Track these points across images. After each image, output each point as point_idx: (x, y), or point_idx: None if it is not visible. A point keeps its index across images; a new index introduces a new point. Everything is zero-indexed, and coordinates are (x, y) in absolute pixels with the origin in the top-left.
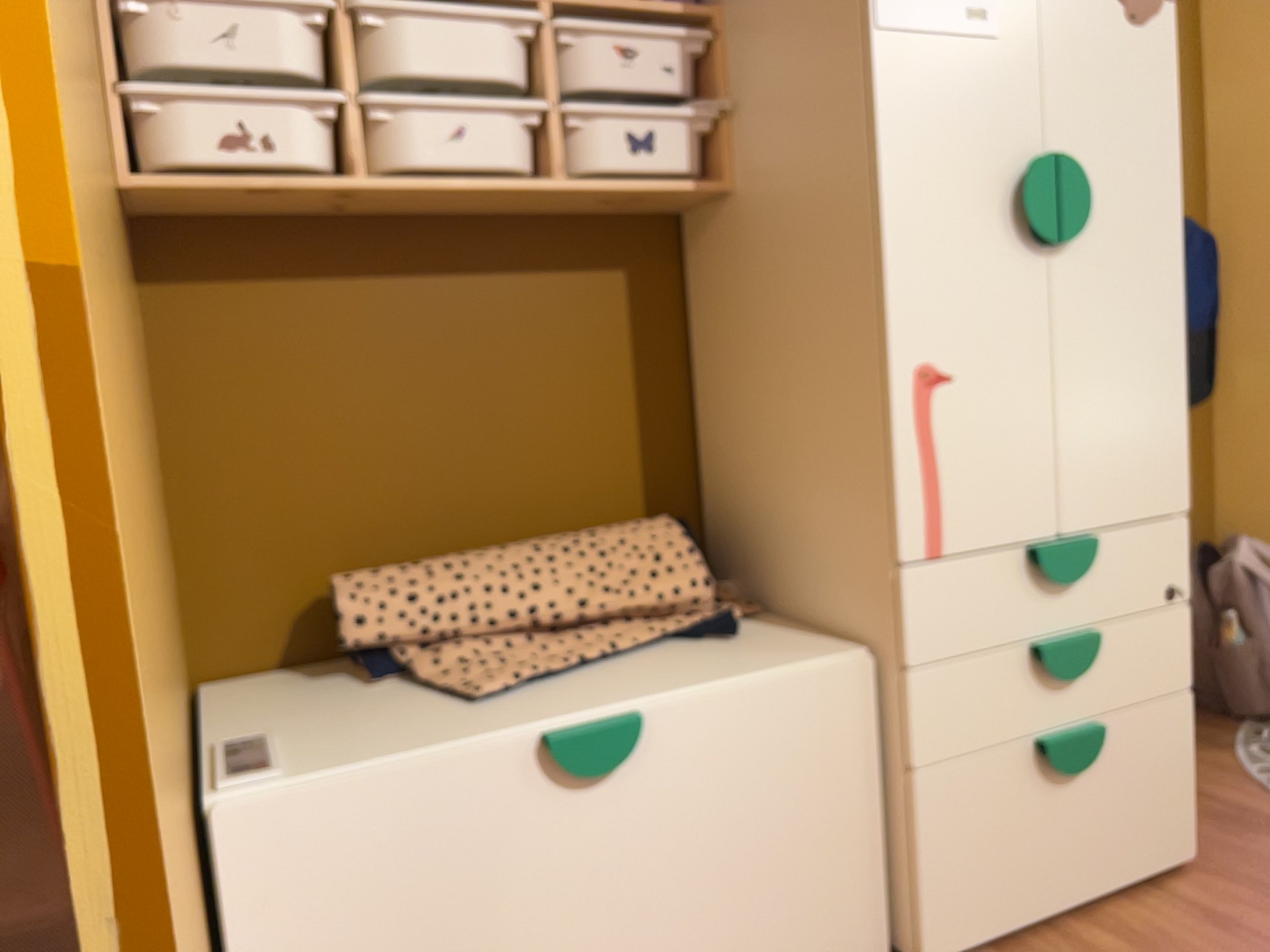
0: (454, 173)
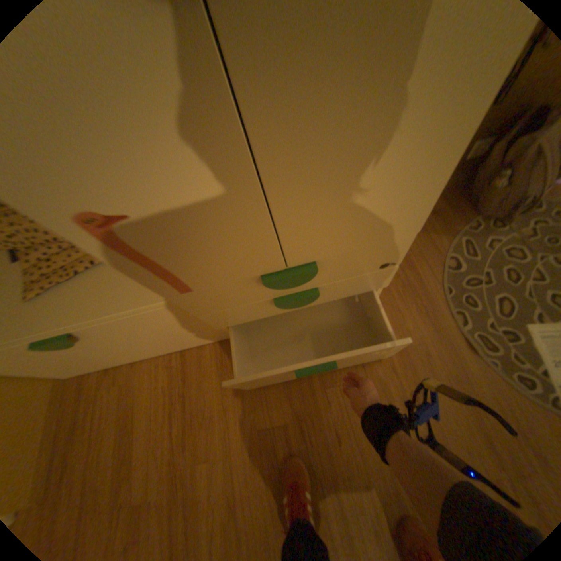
0: None
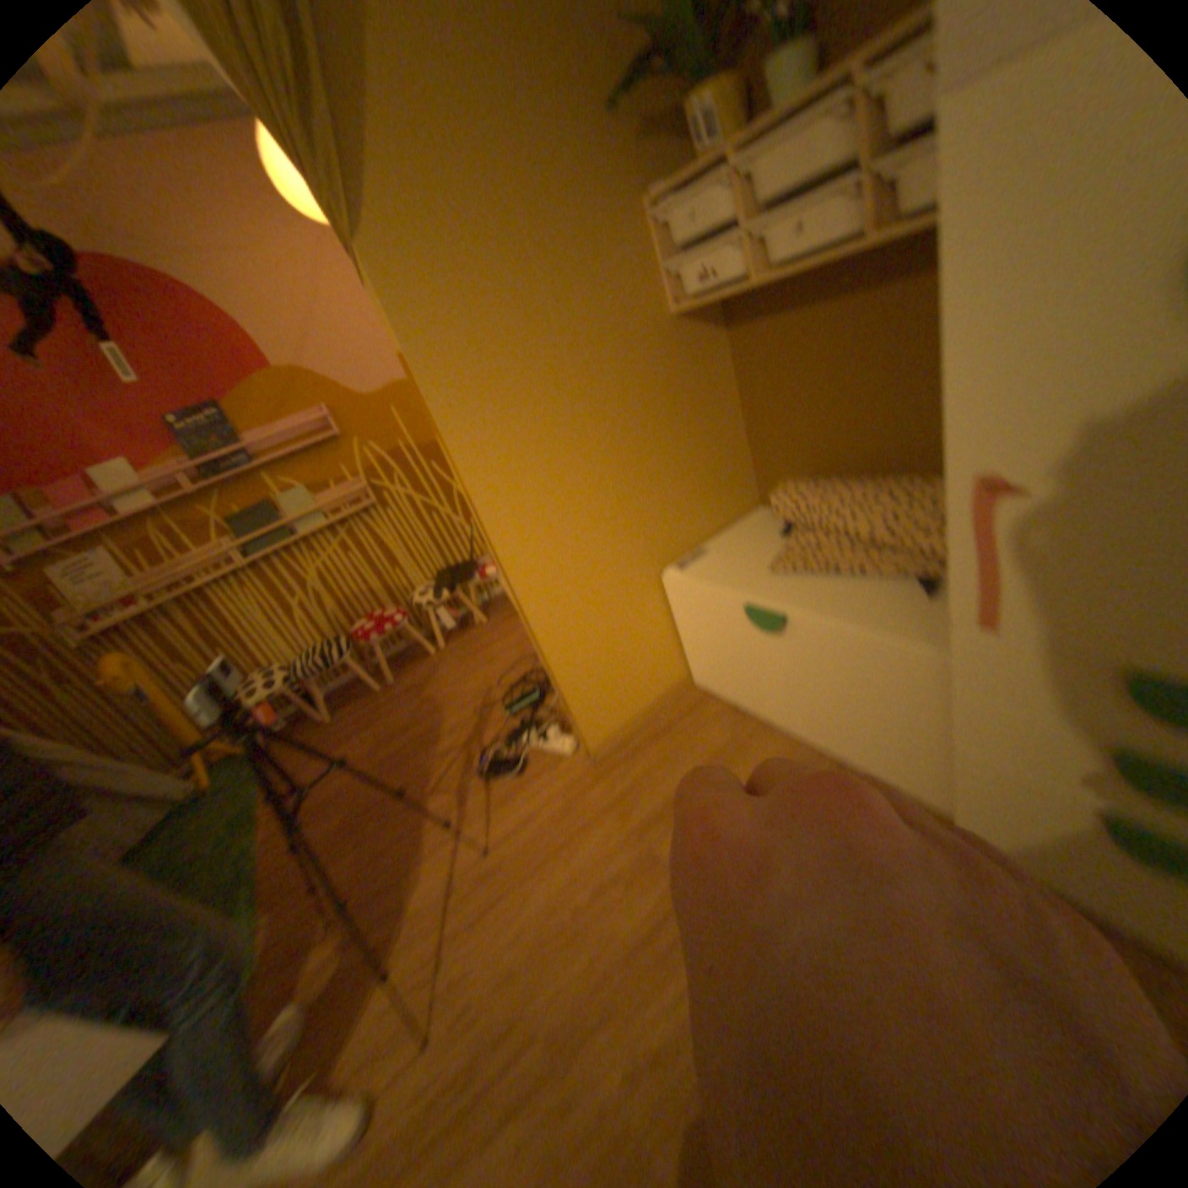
0: (797, 254)
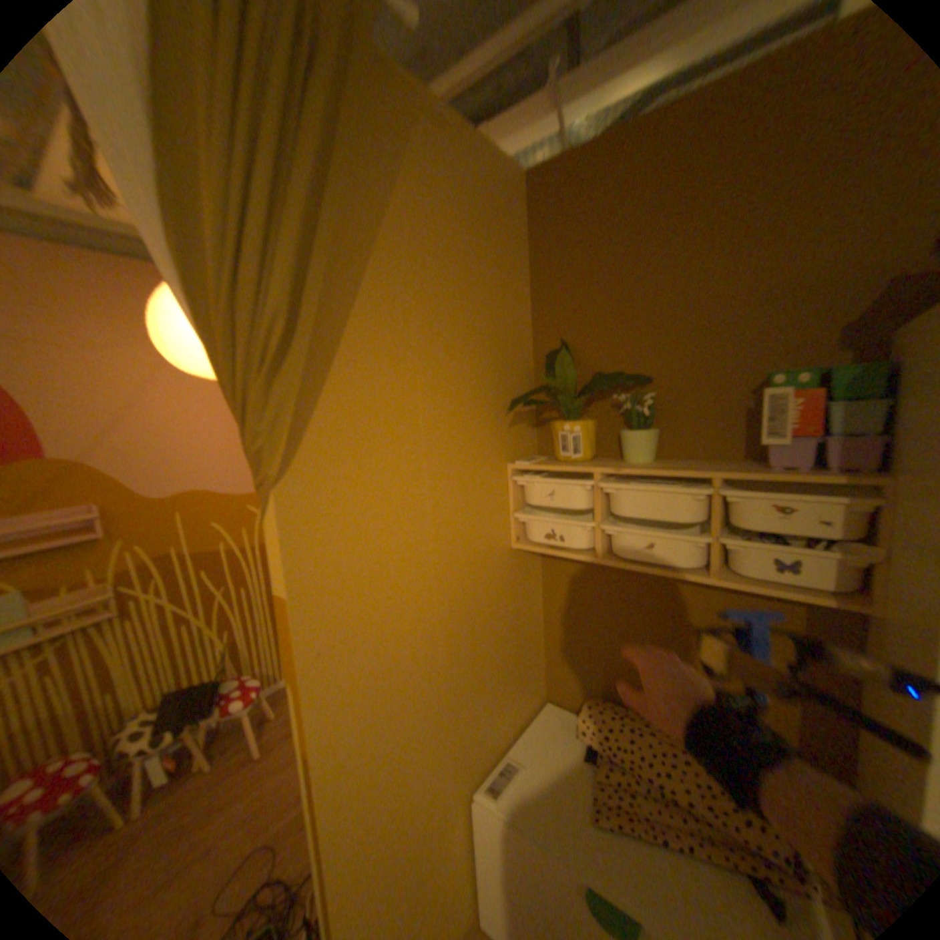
0: (645, 564)
